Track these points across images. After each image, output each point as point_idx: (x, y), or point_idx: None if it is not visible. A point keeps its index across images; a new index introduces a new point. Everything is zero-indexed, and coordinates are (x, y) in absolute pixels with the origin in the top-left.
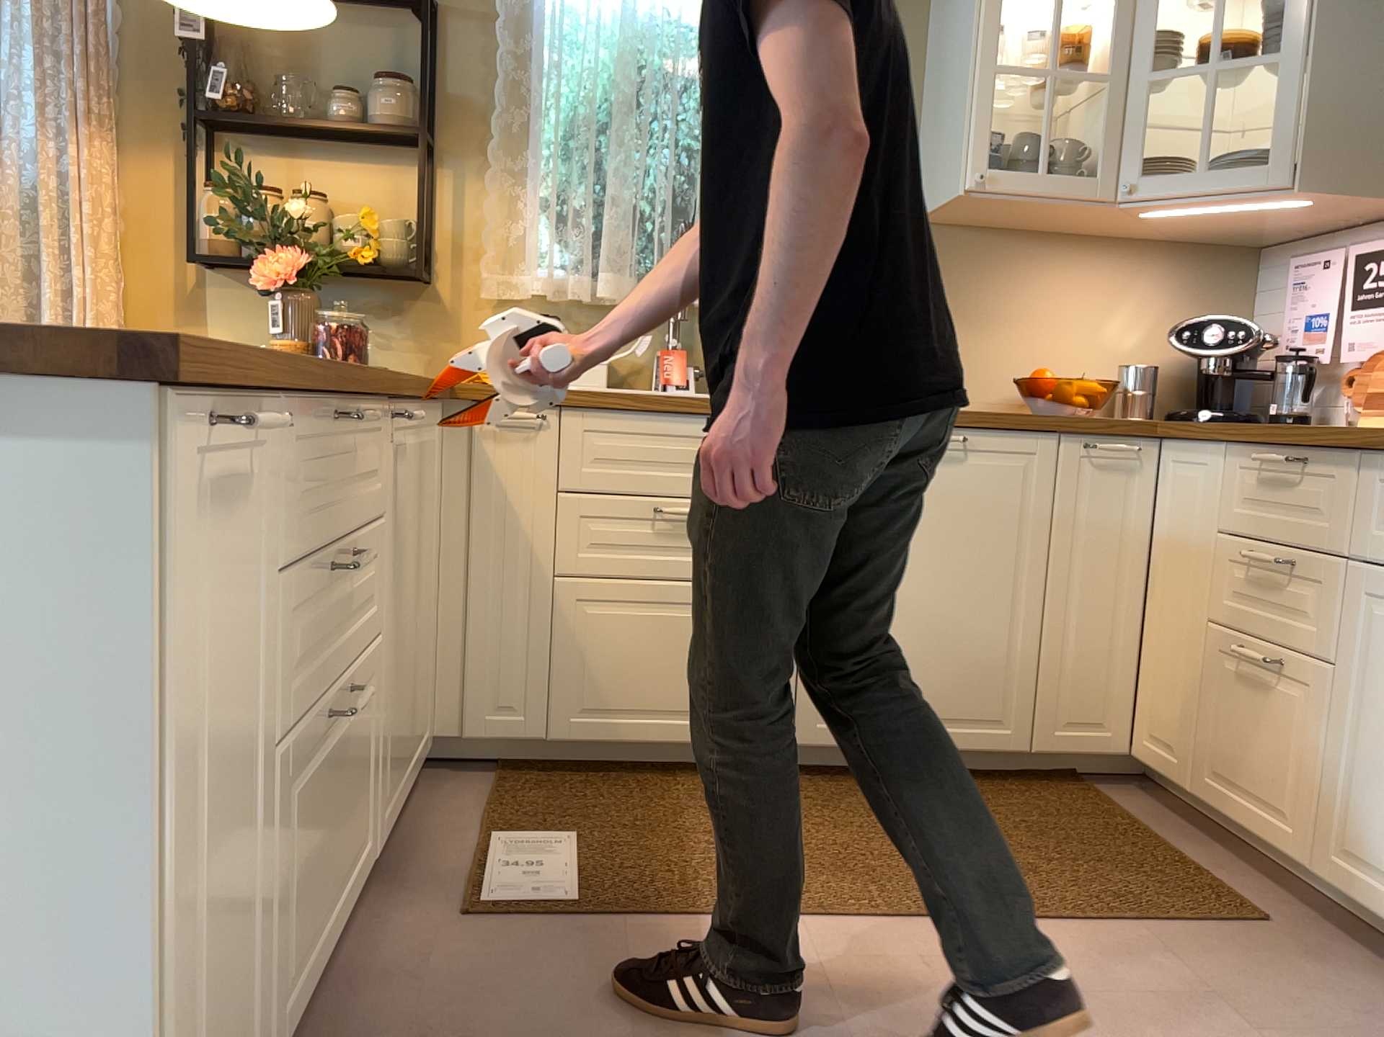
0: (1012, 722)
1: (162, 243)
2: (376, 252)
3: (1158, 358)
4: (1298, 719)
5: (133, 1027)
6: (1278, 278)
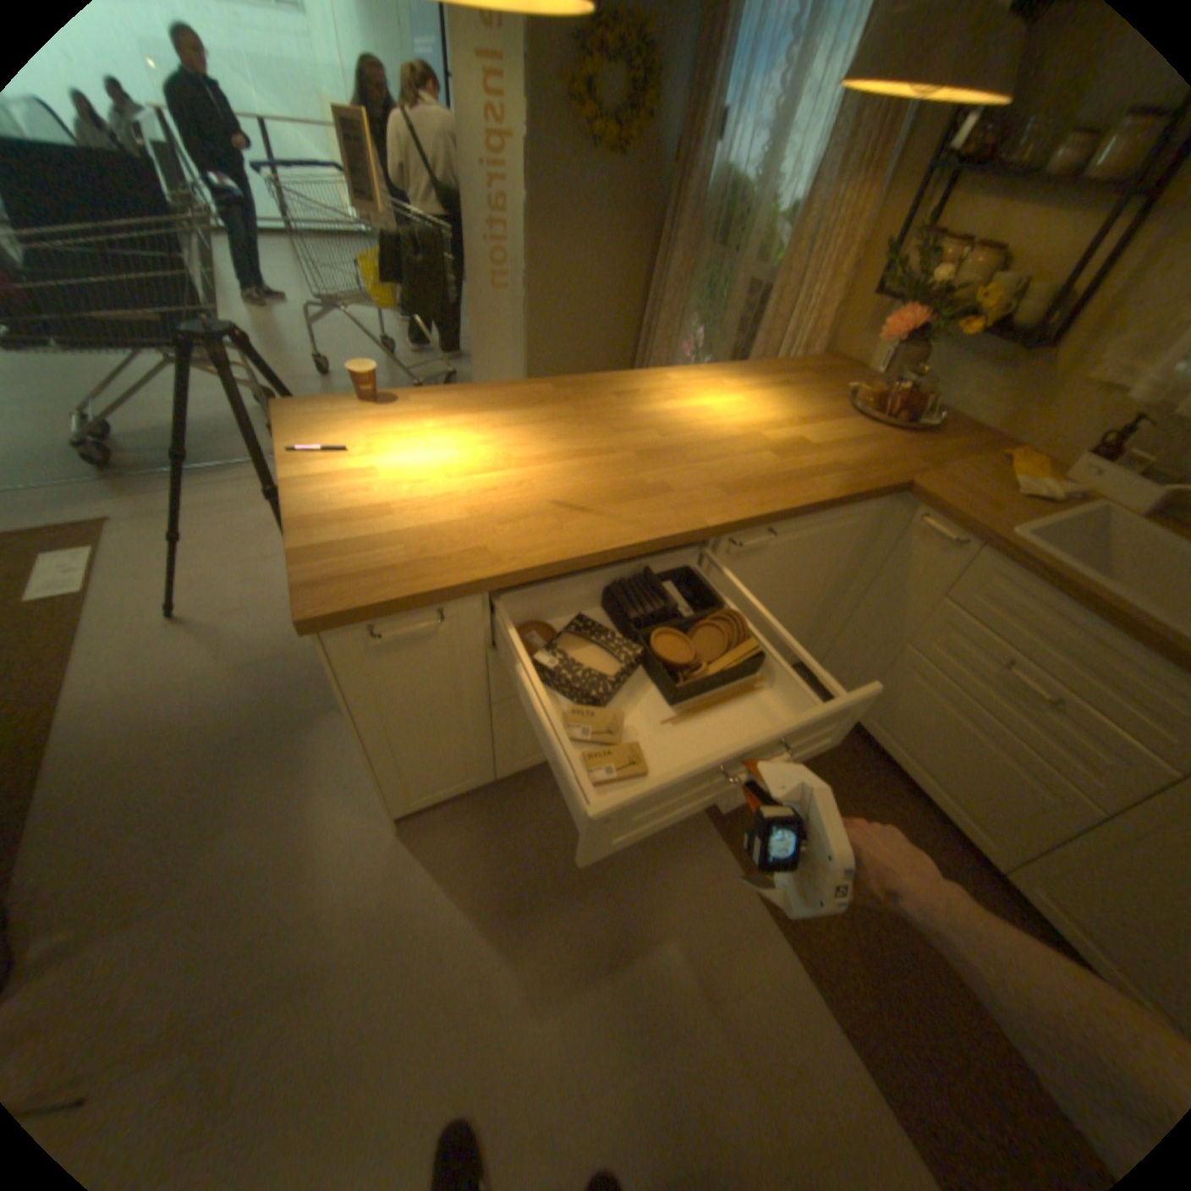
0: None
1: (881, 264)
2: (1010, 310)
3: None
4: None
5: (373, 772)
6: None
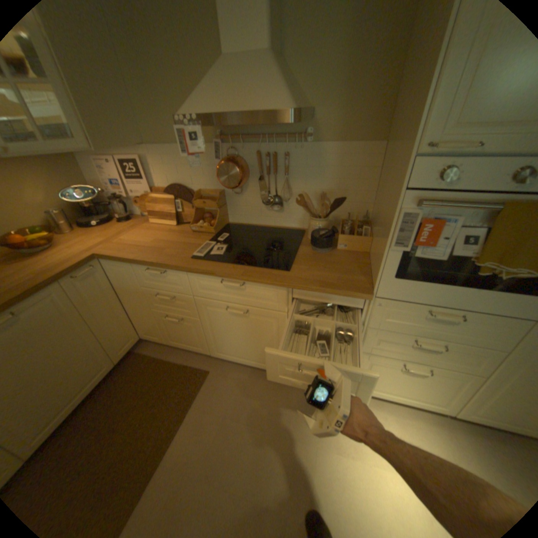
0: (104, 366)
1: None
2: None
3: (56, 201)
4: (192, 329)
5: None
6: (84, 159)
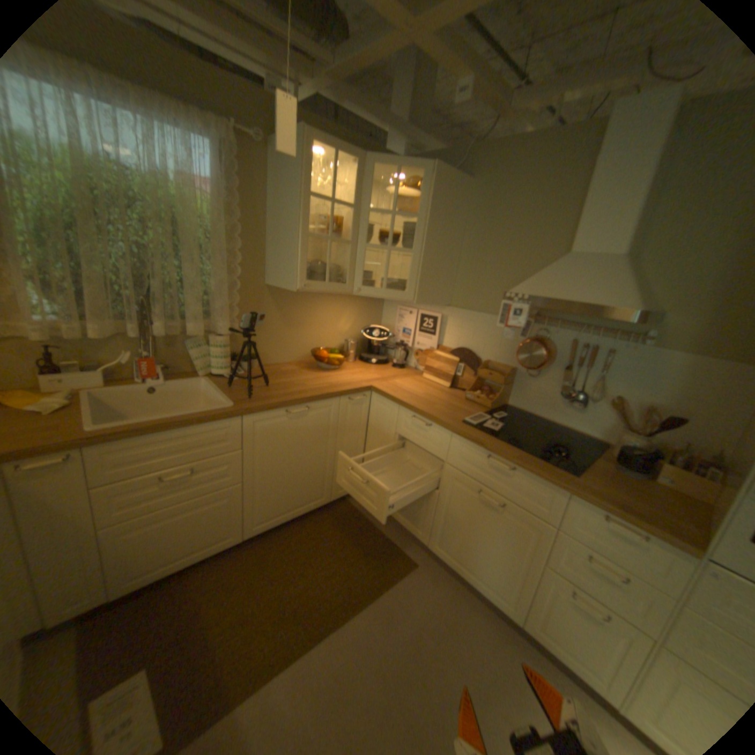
0: (324, 497)
1: None
2: None
3: (354, 335)
4: (424, 503)
5: None
6: (390, 308)
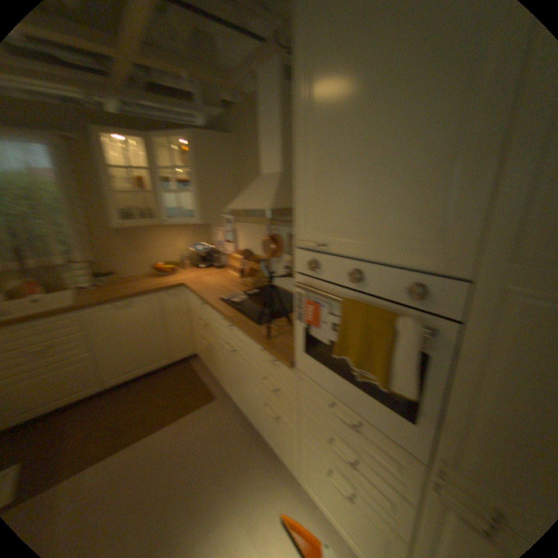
0: (160, 359)
1: None
2: None
3: (187, 250)
4: (211, 356)
5: None
6: (211, 228)
